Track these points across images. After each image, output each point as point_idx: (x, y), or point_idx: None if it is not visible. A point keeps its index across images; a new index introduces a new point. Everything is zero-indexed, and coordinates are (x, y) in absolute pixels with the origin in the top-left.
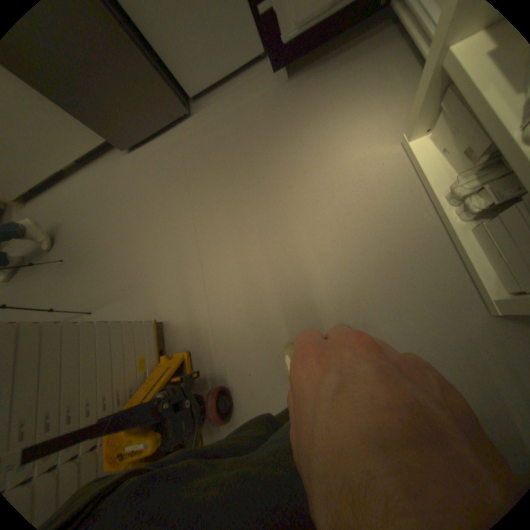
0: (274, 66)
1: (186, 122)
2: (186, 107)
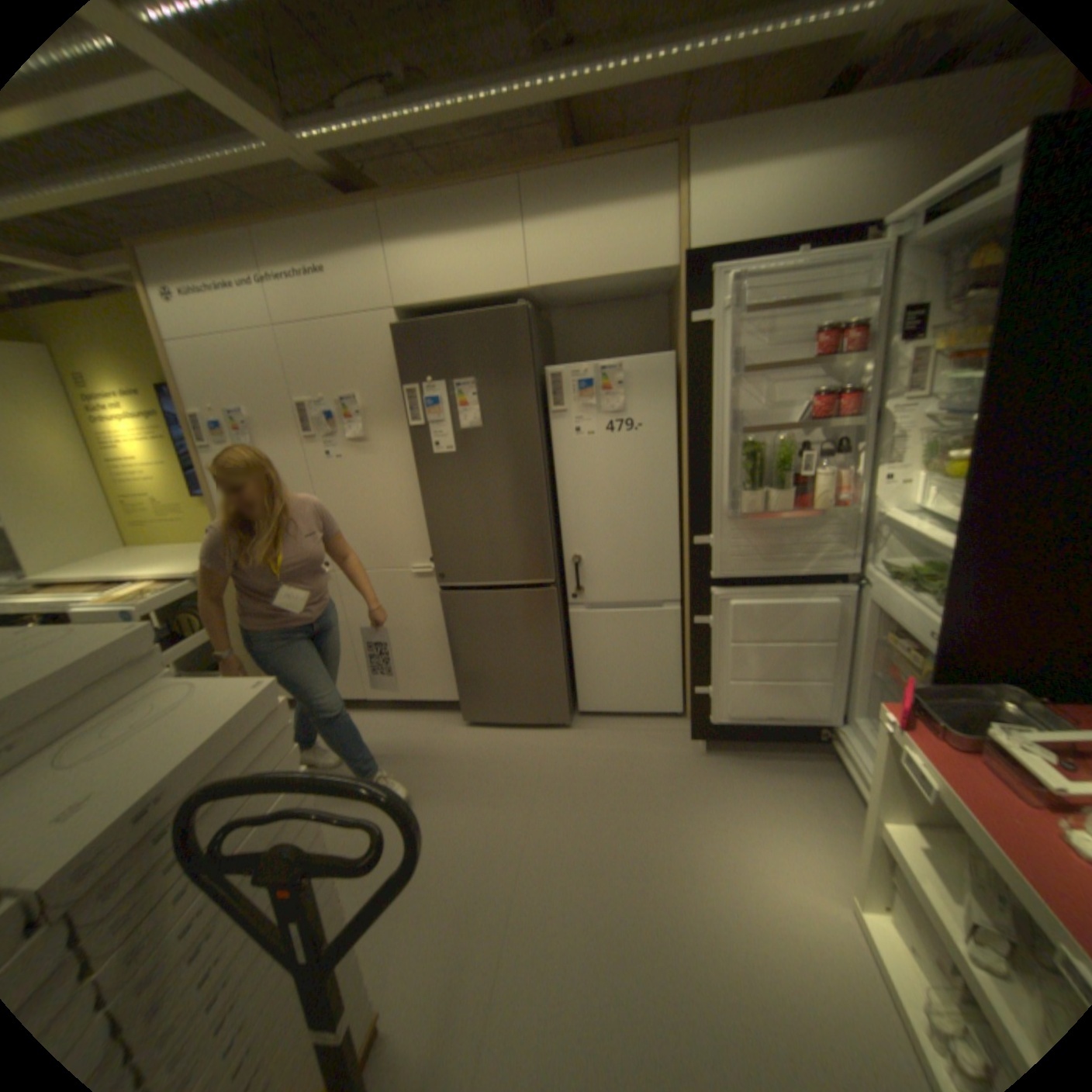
0: (689, 735)
1: (559, 734)
2: (569, 719)
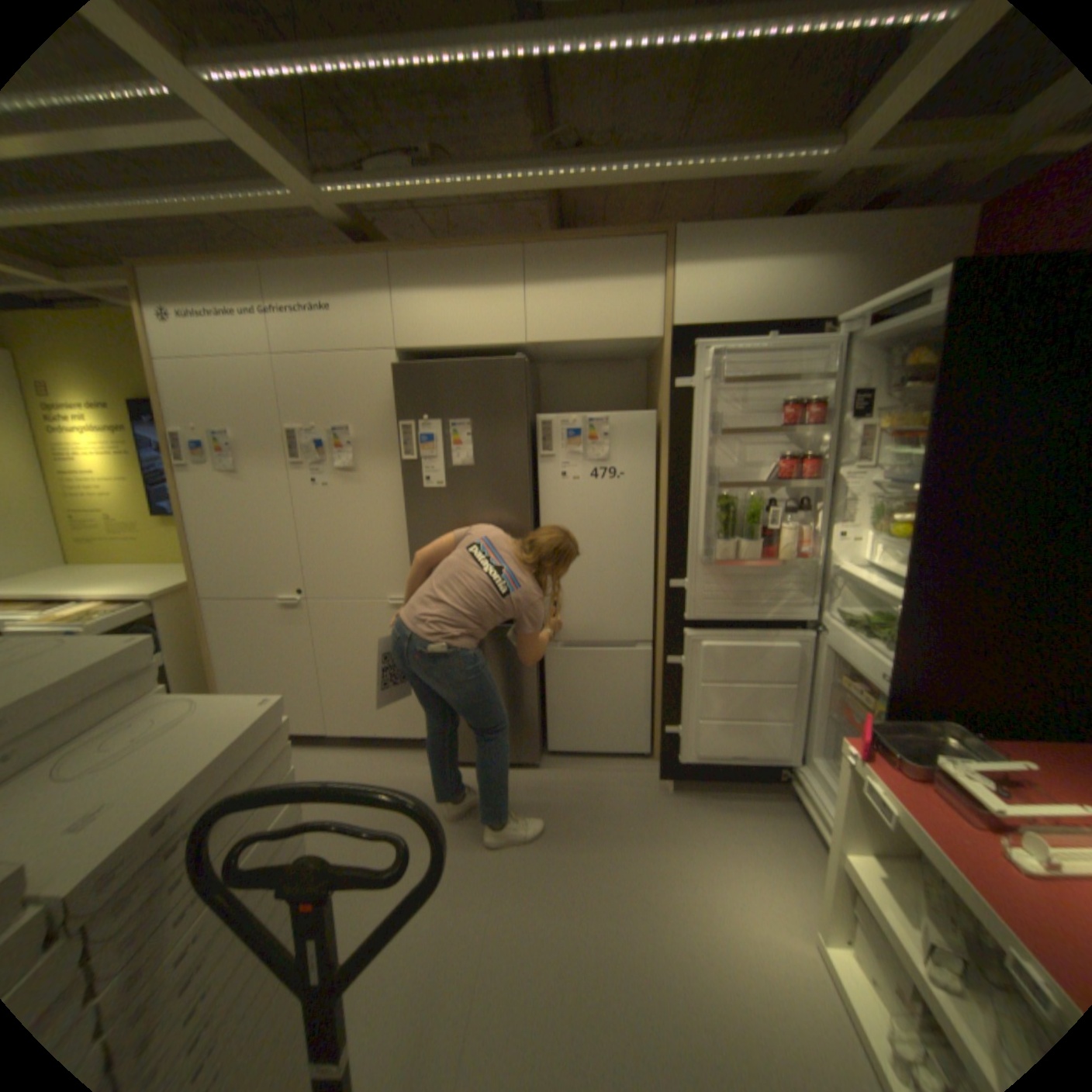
0: (657, 775)
1: (529, 773)
2: (539, 759)
